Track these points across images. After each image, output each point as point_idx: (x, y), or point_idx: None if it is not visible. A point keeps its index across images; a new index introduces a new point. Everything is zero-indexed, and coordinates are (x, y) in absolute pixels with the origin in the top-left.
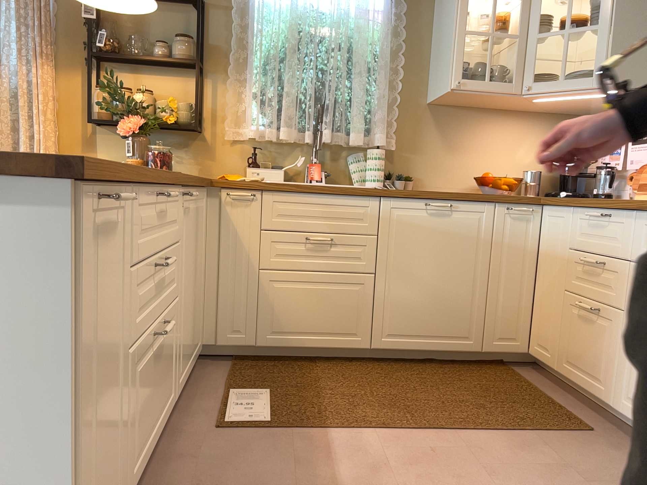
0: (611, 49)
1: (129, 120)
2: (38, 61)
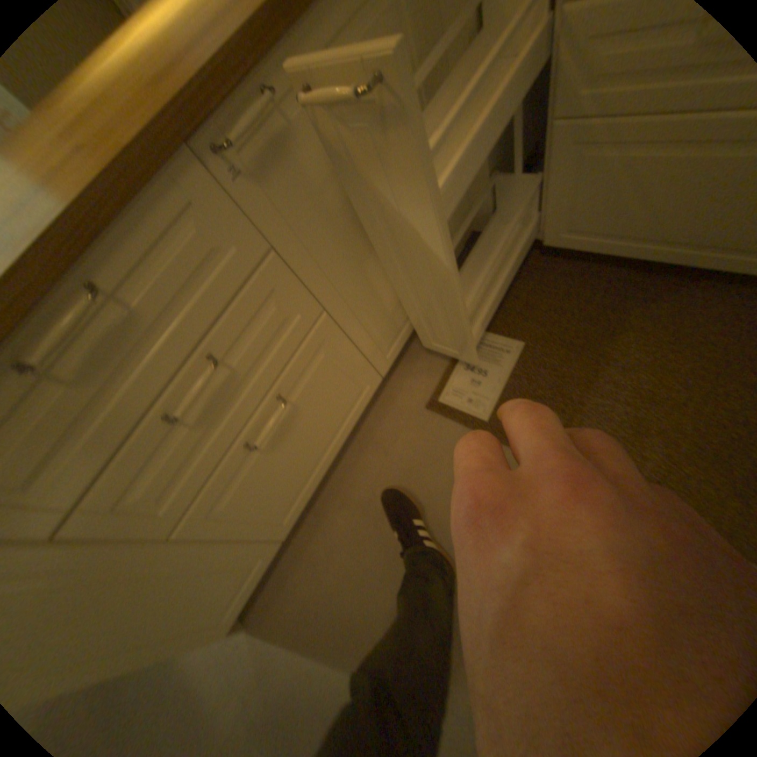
0: None
1: None
2: None
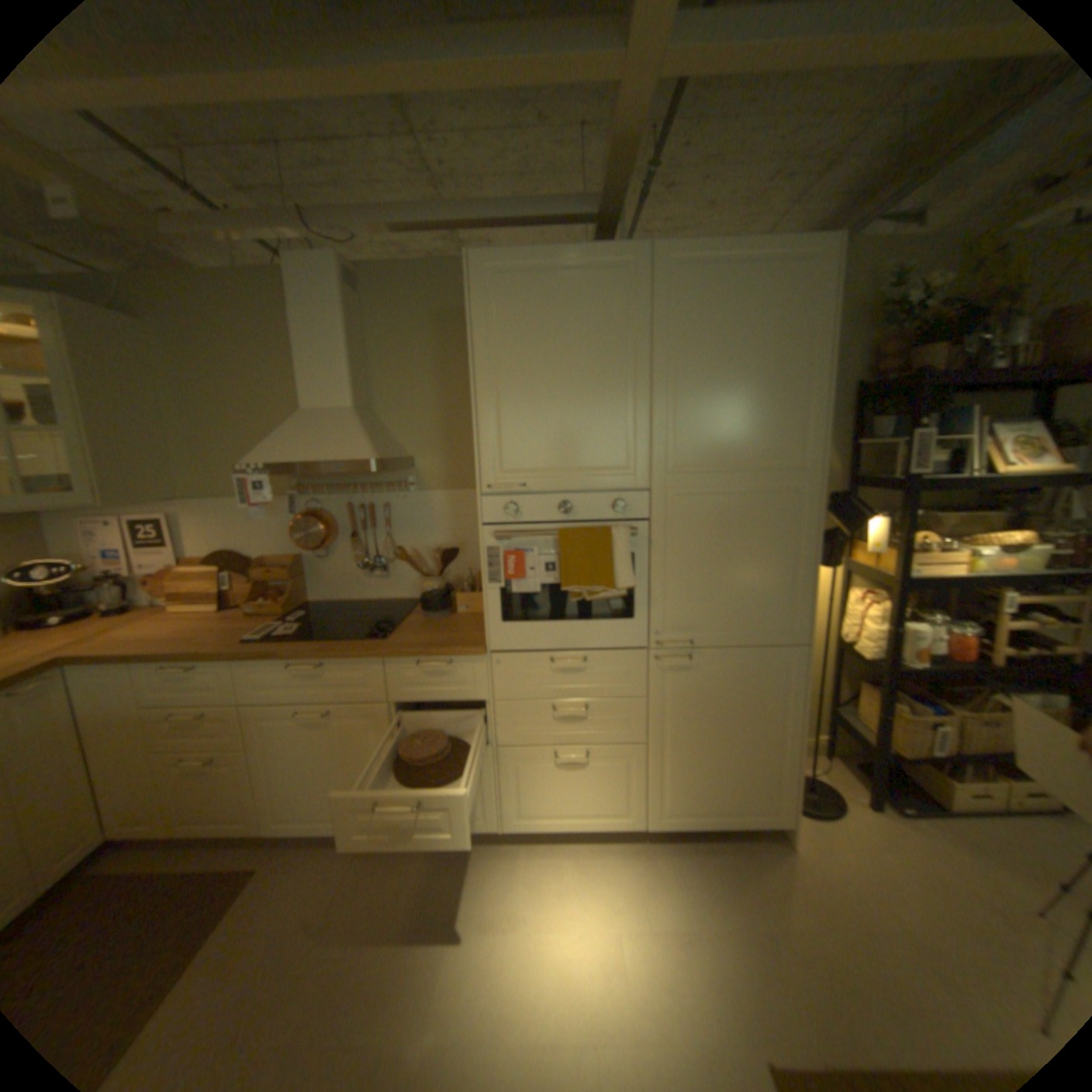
0: (91, 460)
1: None
2: None
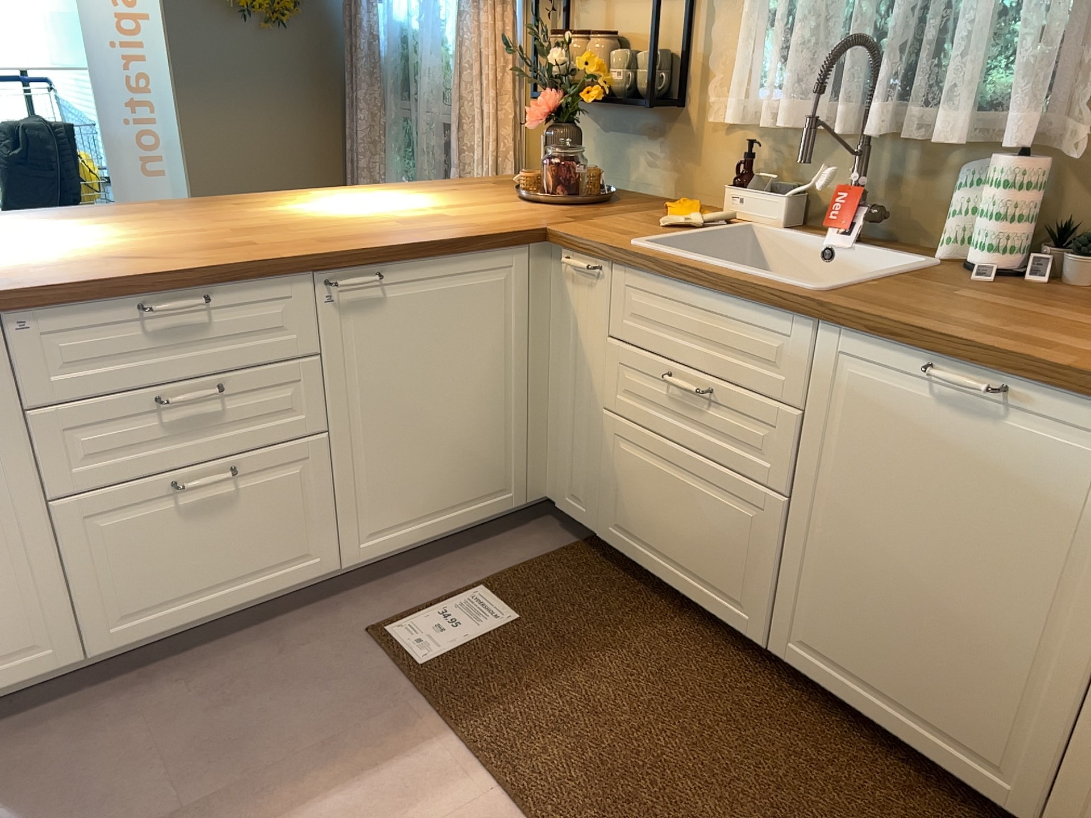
0: None
1: (541, 100)
2: (485, 3)
